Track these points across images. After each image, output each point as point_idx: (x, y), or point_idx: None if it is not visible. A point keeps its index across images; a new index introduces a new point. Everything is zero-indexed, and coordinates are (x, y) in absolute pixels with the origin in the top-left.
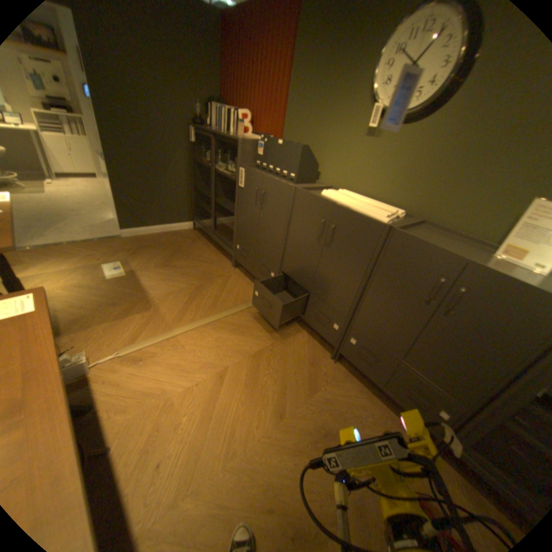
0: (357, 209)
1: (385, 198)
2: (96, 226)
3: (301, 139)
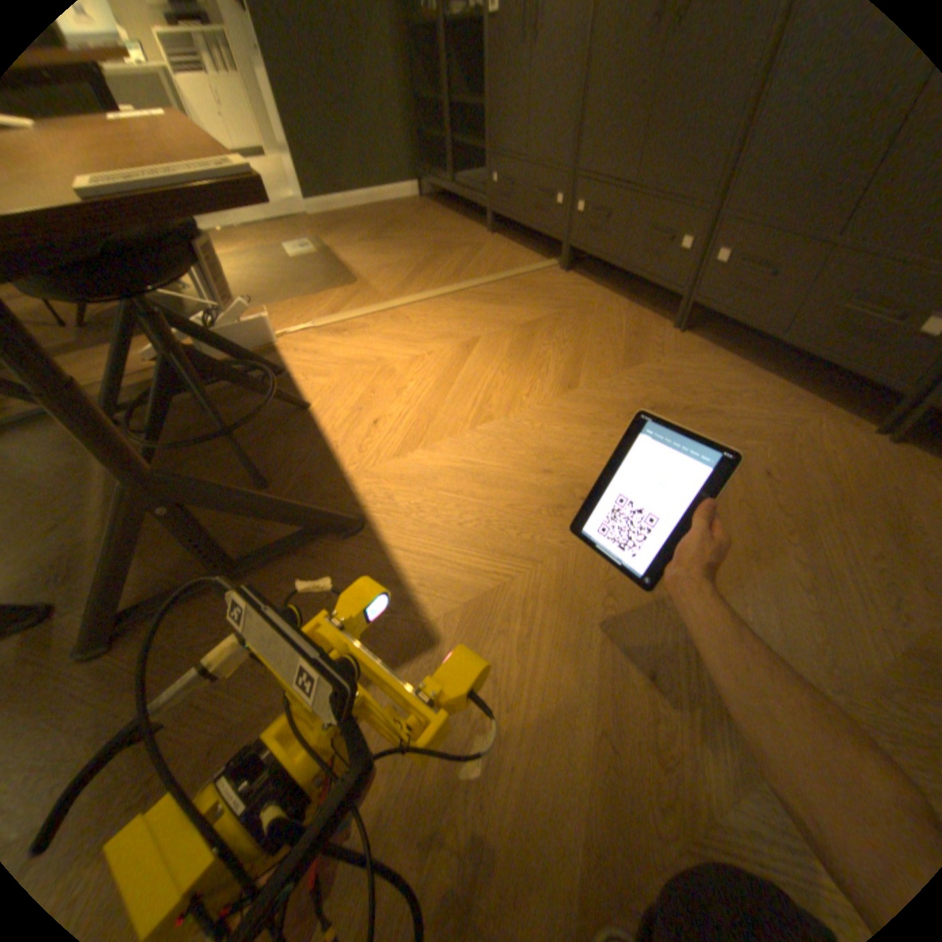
0: None
1: None
2: (271, 207)
3: None
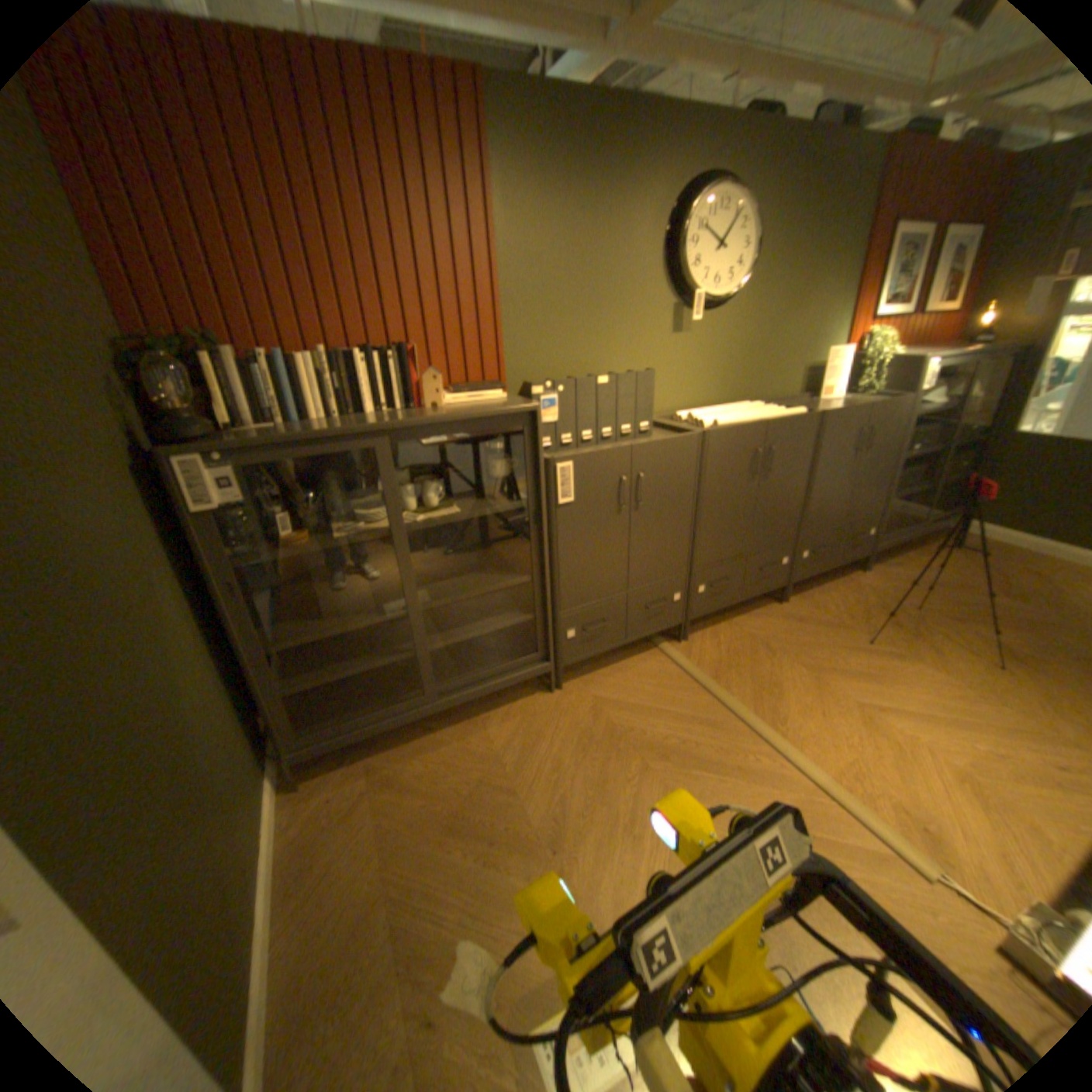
0: (774, 416)
1: (713, 401)
2: None
3: (557, 367)
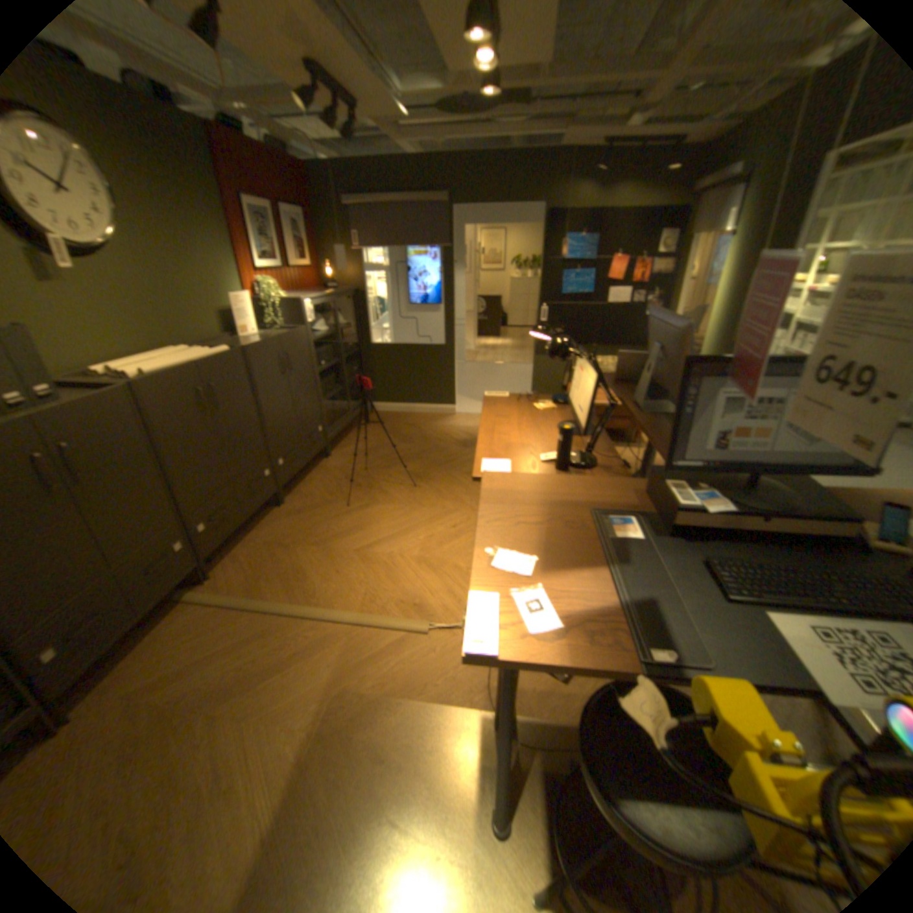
0: (198, 355)
1: (129, 349)
2: None
3: None
